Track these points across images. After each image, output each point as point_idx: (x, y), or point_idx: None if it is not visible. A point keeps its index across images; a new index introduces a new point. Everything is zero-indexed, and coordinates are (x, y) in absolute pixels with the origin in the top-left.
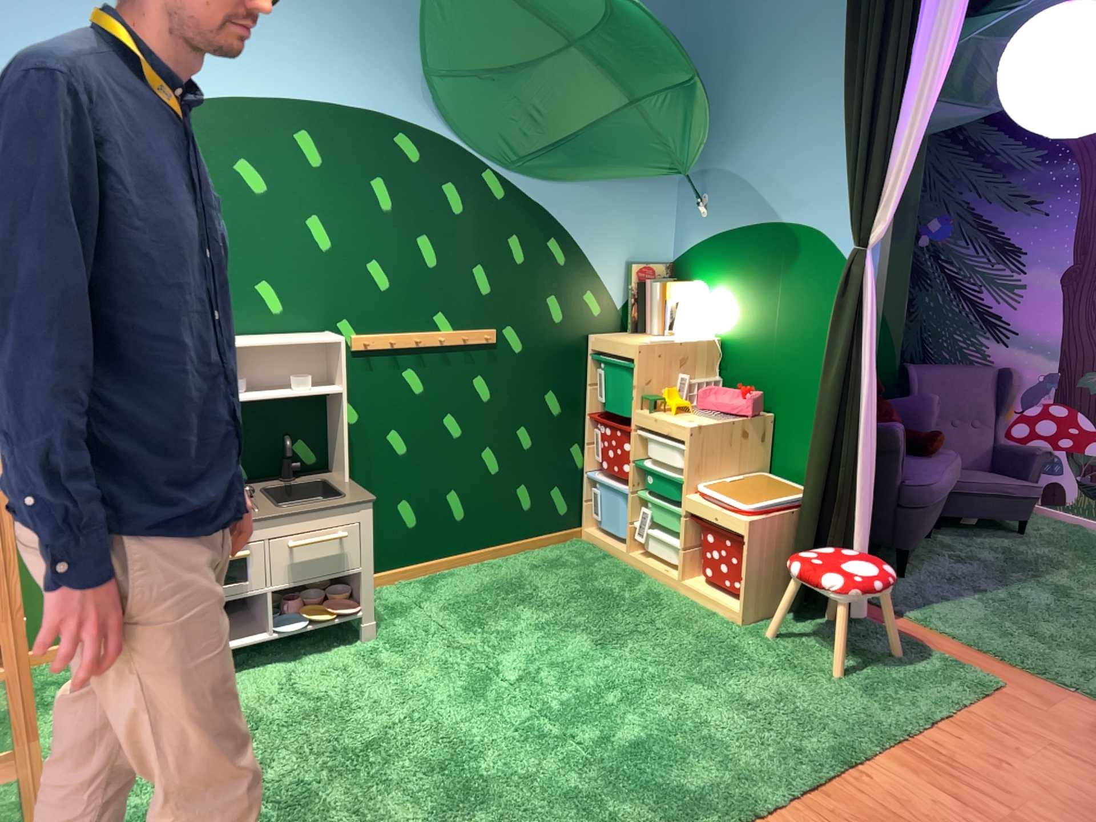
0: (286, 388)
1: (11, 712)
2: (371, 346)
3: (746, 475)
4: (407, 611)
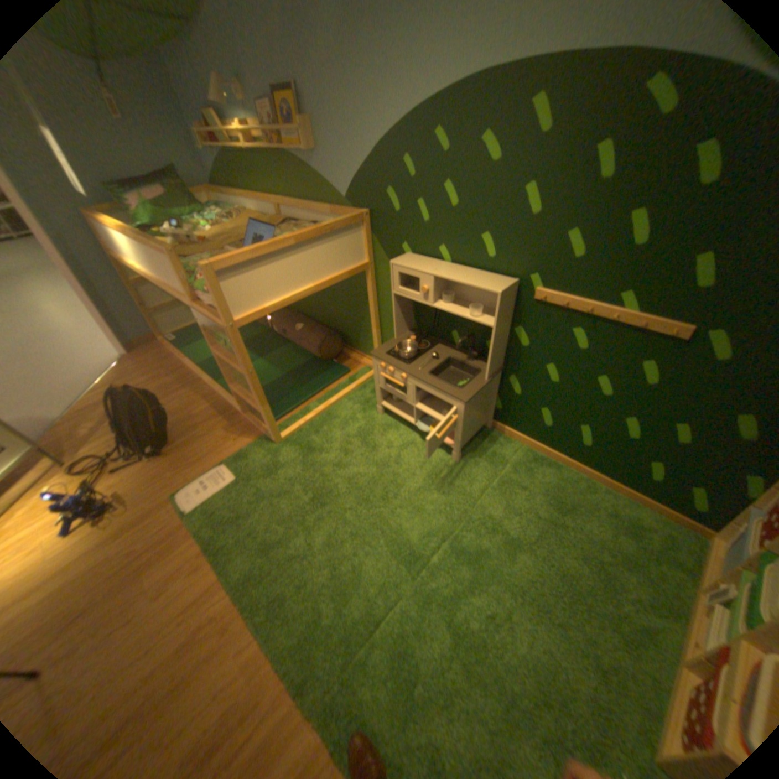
0: (473, 310)
1: (253, 395)
2: (550, 301)
3: None
4: (497, 465)
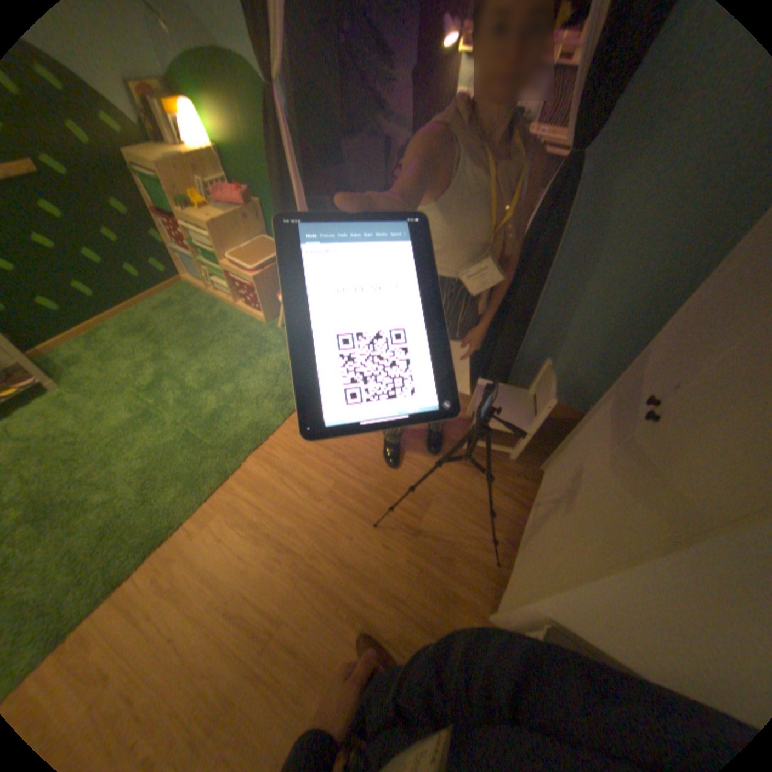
0: None
1: None
2: None
3: (253, 241)
4: (77, 362)
